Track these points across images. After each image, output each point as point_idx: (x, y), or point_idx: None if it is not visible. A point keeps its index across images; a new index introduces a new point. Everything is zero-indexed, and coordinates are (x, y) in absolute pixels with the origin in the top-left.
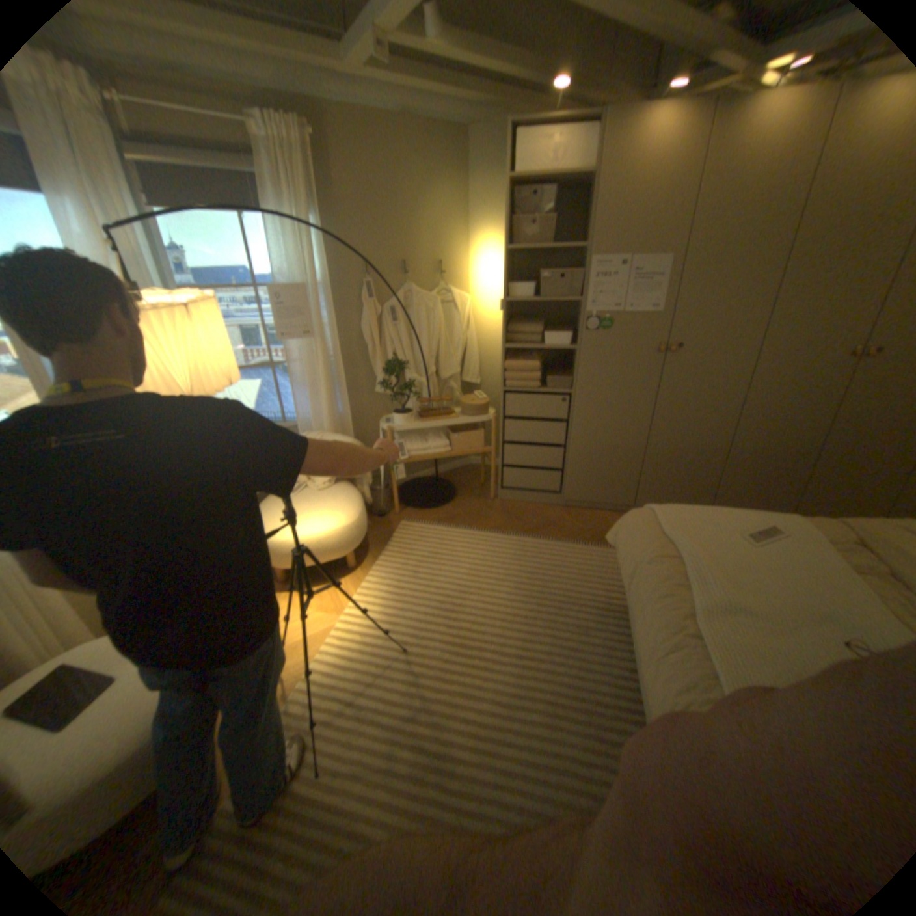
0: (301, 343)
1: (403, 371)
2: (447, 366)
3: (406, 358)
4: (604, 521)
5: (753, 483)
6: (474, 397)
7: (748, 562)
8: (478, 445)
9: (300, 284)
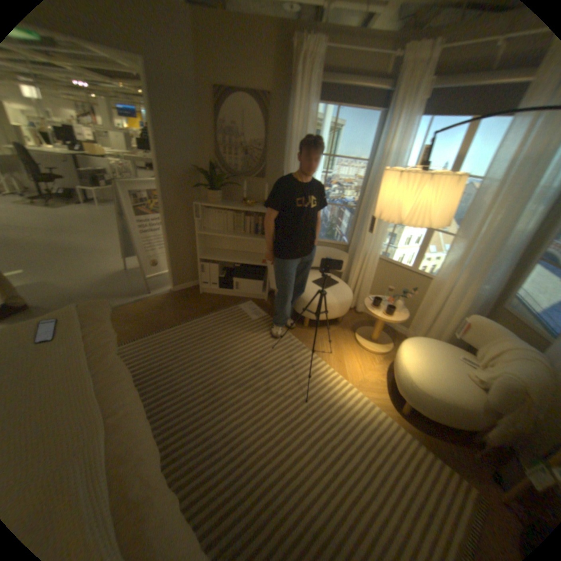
0: None
1: None
2: None
3: None
4: None
5: None
6: None
7: None
8: None
9: None
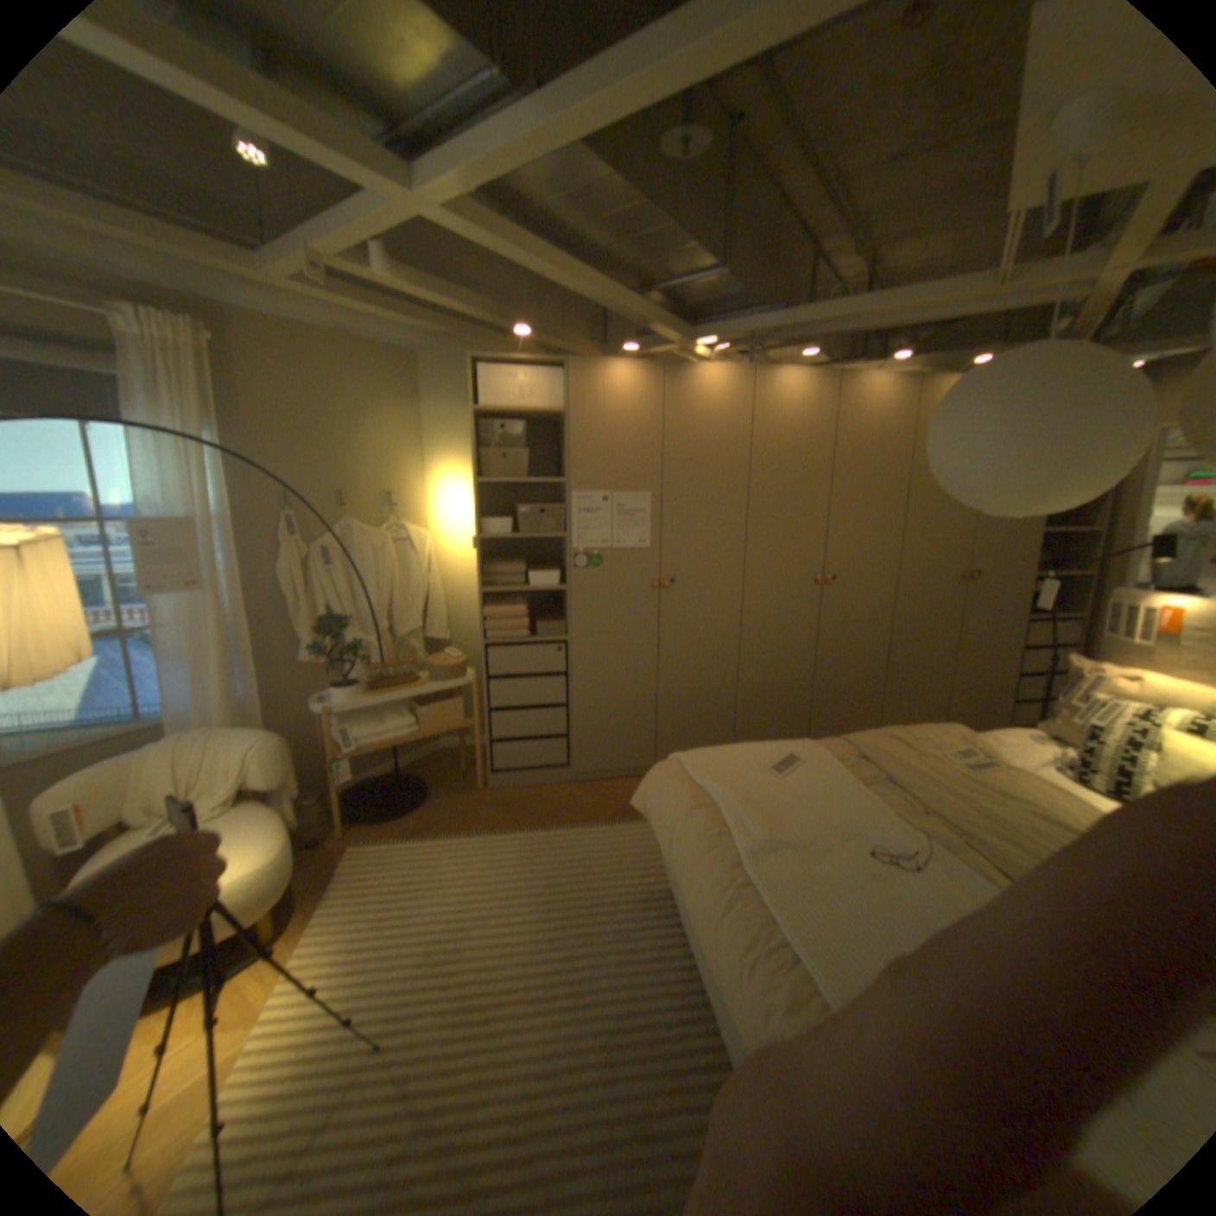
0: (175, 598)
1: (341, 628)
2: (402, 619)
3: (343, 611)
4: (622, 792)
5: (762, 720)
6: (443, 656)
7: (774, 795)
8: (454, 718)
9: (180, 517)
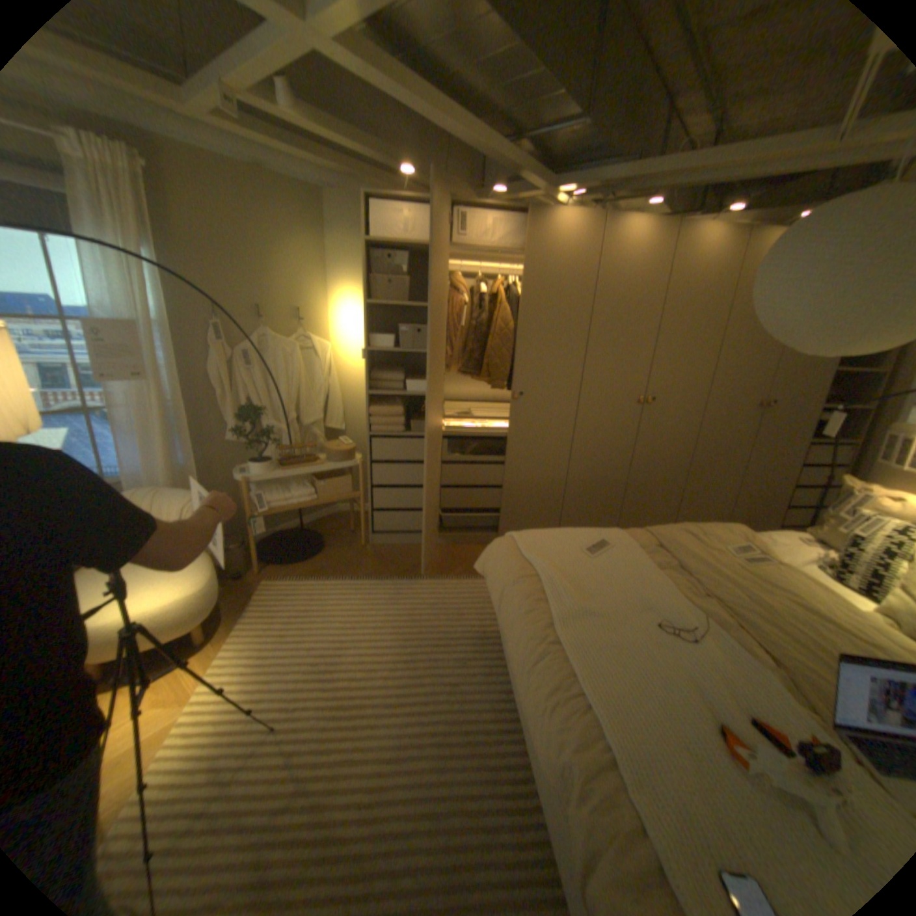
0: (125, 386)
1: (256, 418)
2: (306, 413)
3: (259, 404)
4: (469, 555)
5: (582, 508)
6: (337, 443)
7: (584, 572)
8: (343, 492)
9: (125, 321)
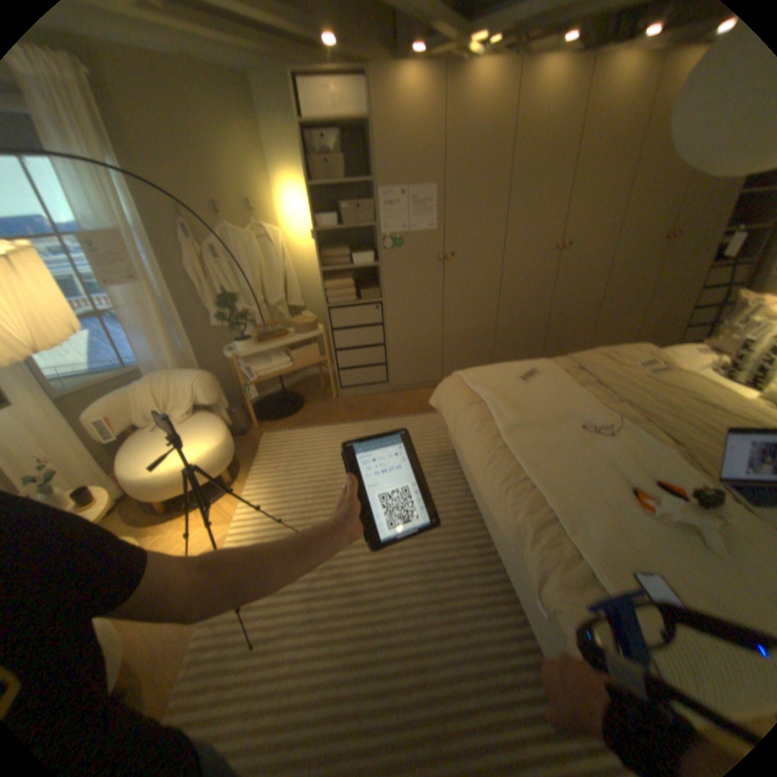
0: (120, 288)
1: (231, 302)
2: (269, 294)
3: (230, 290)
4: (420, 396)
5: (510, 347)
6: (299, 317)
7: (519, 394)
8: (312, 357)
9: (106, 229)
